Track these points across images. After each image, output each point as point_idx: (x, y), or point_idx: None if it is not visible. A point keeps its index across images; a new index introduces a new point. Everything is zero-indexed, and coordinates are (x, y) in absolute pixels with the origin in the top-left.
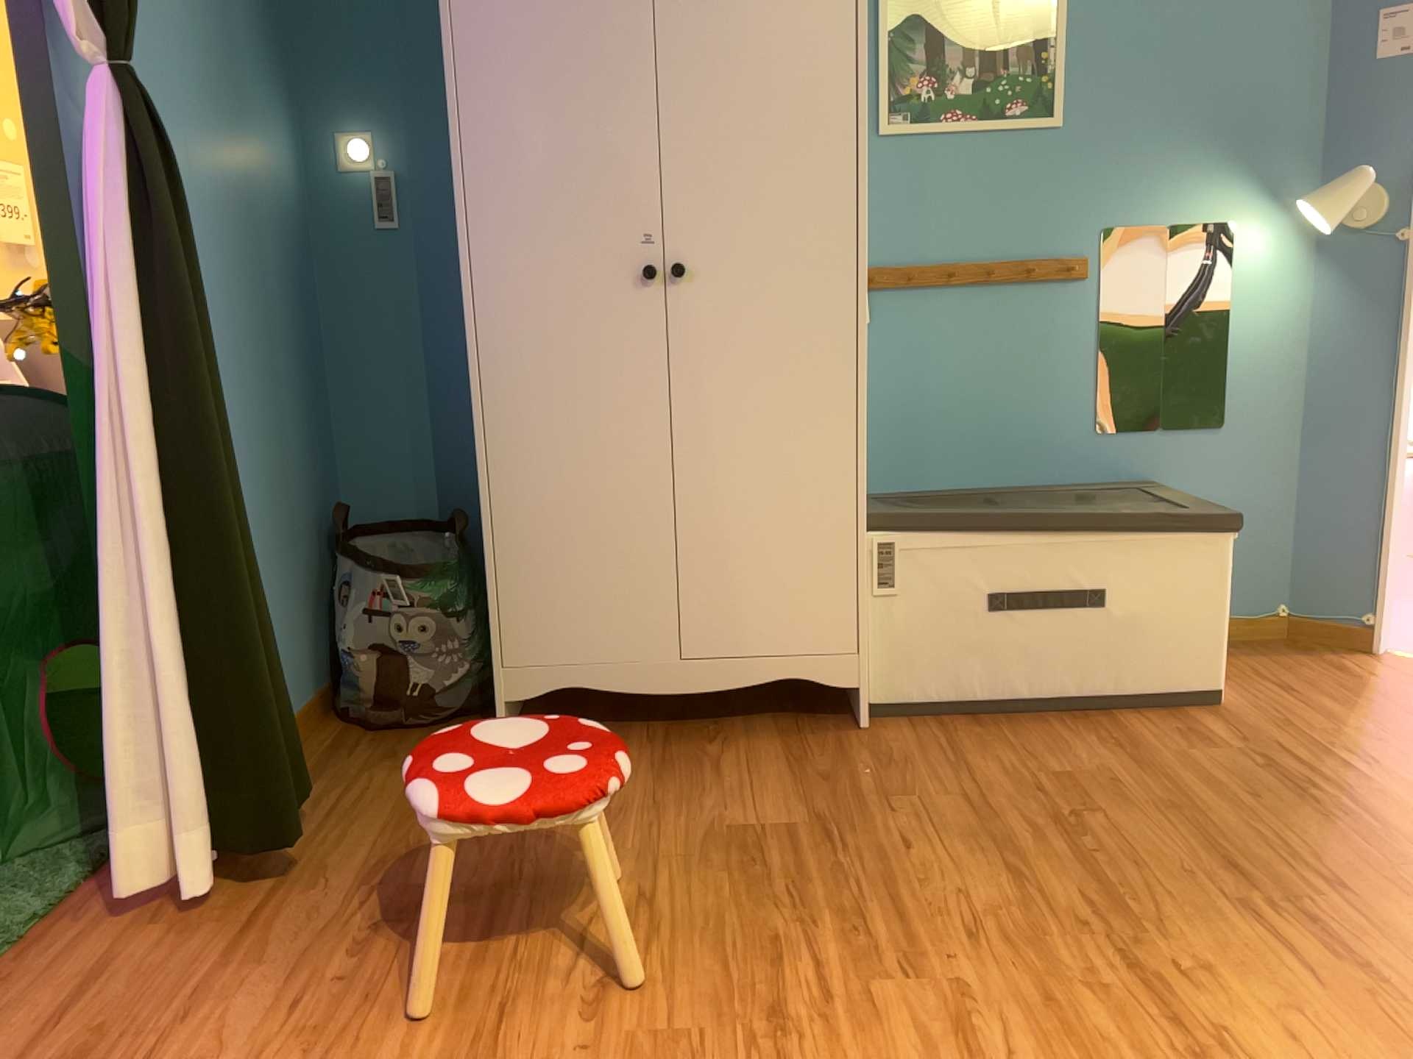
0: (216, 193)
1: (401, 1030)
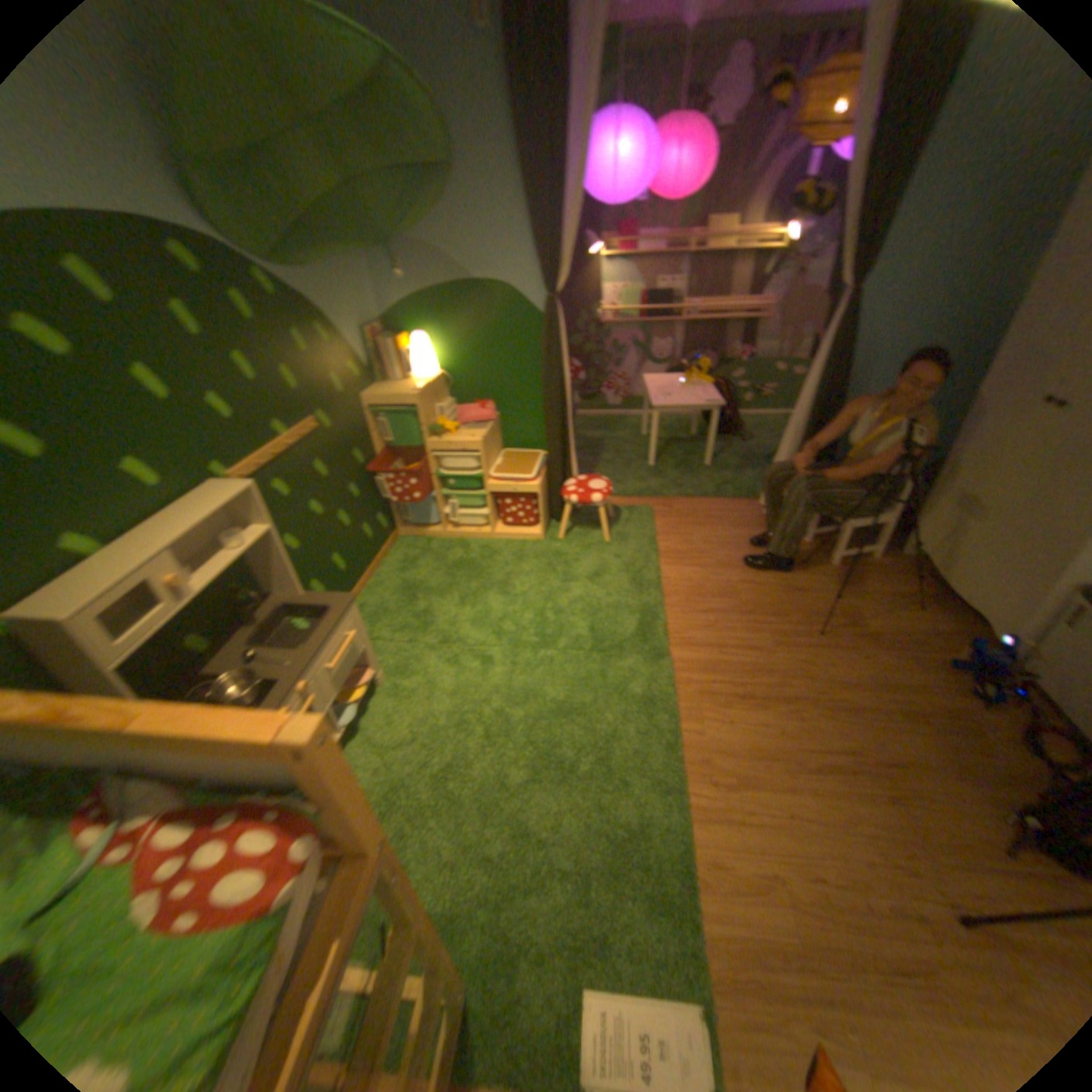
0: (945, 309)
1: (727, 559)
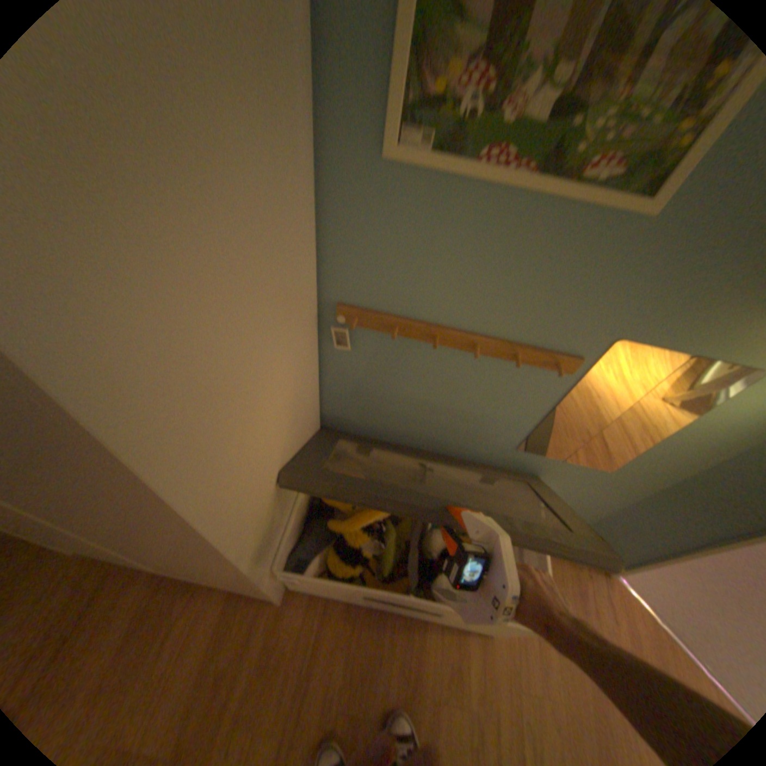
0: None
1: None
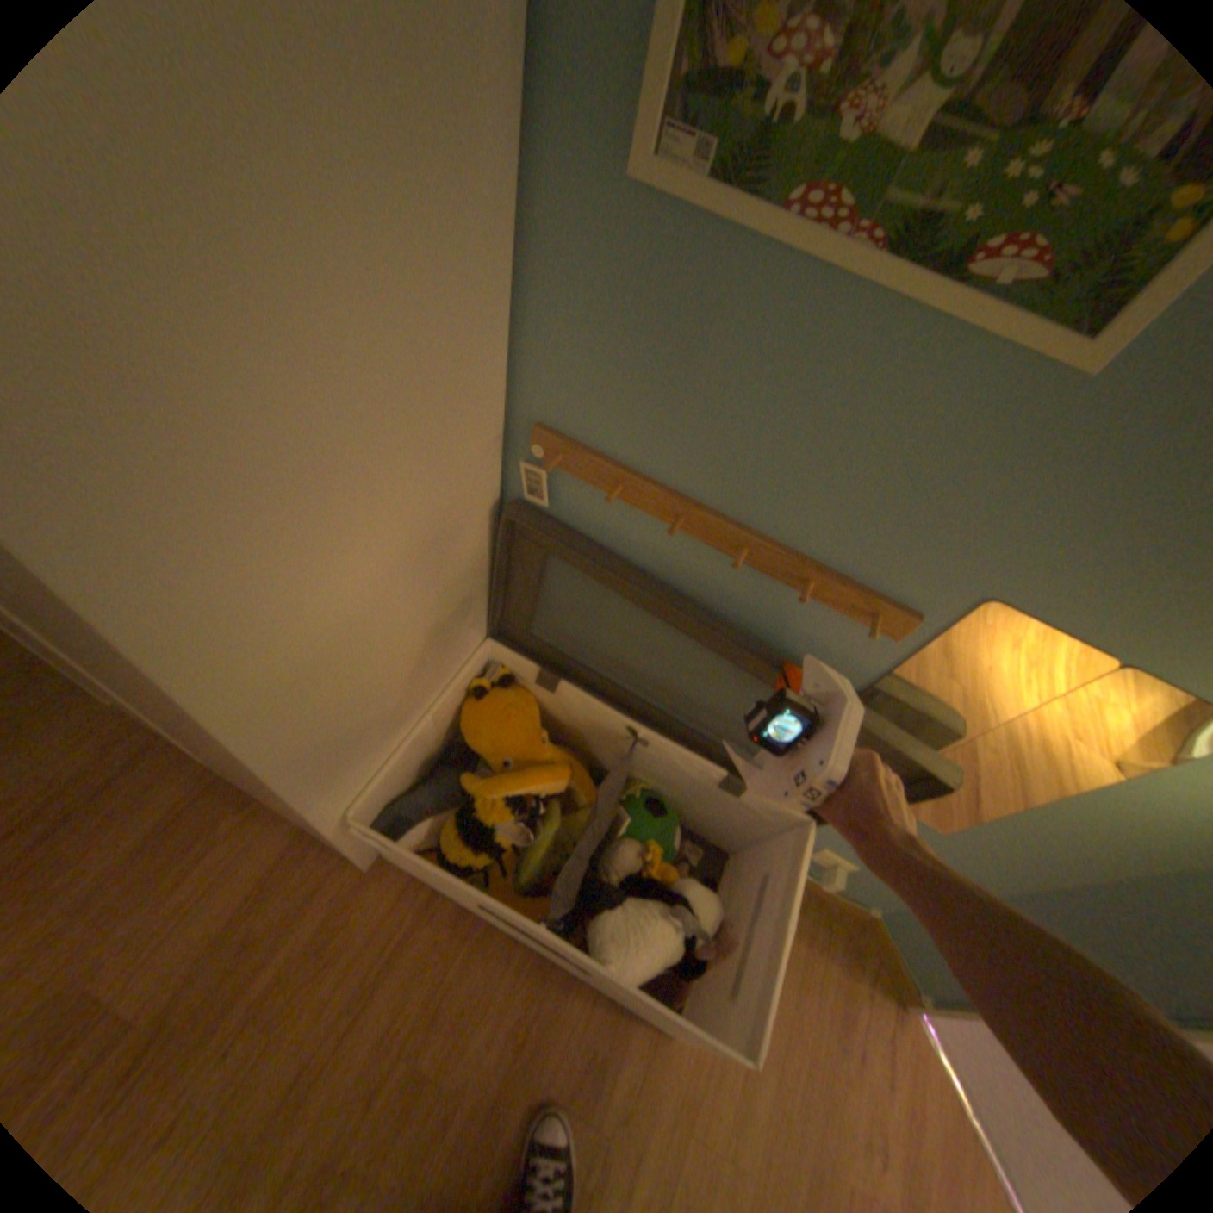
0: None
1: None
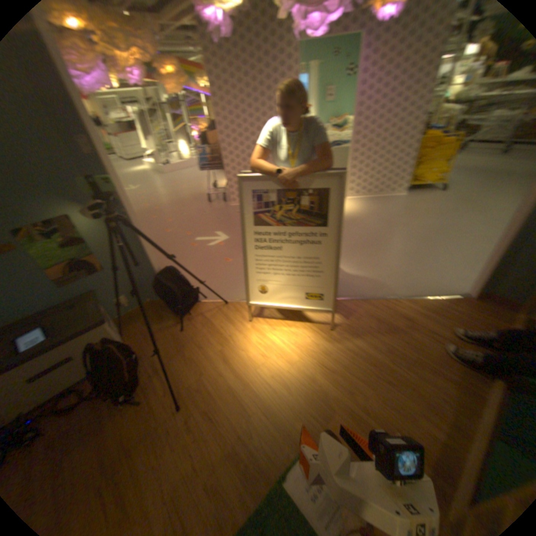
0: None
1: None
